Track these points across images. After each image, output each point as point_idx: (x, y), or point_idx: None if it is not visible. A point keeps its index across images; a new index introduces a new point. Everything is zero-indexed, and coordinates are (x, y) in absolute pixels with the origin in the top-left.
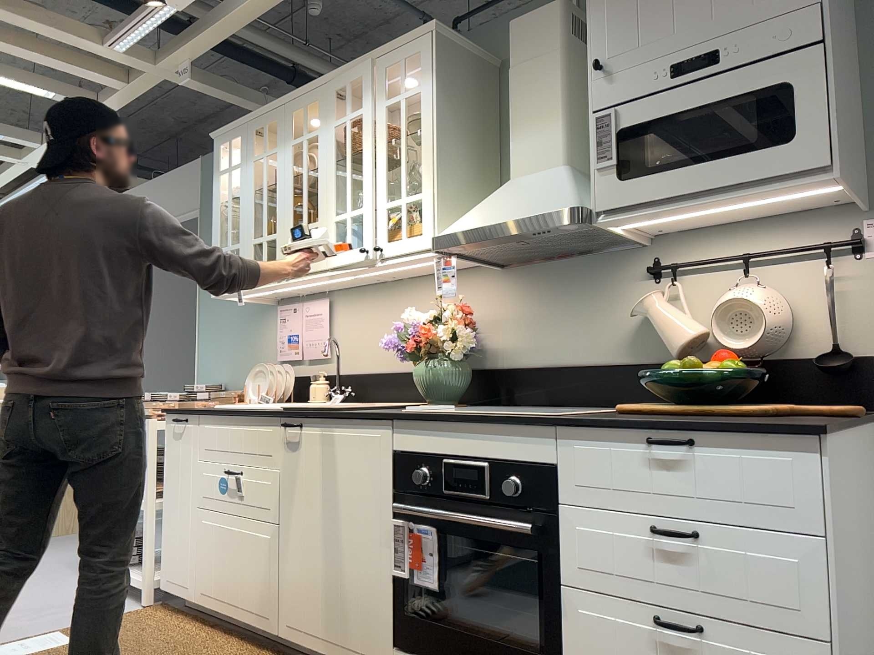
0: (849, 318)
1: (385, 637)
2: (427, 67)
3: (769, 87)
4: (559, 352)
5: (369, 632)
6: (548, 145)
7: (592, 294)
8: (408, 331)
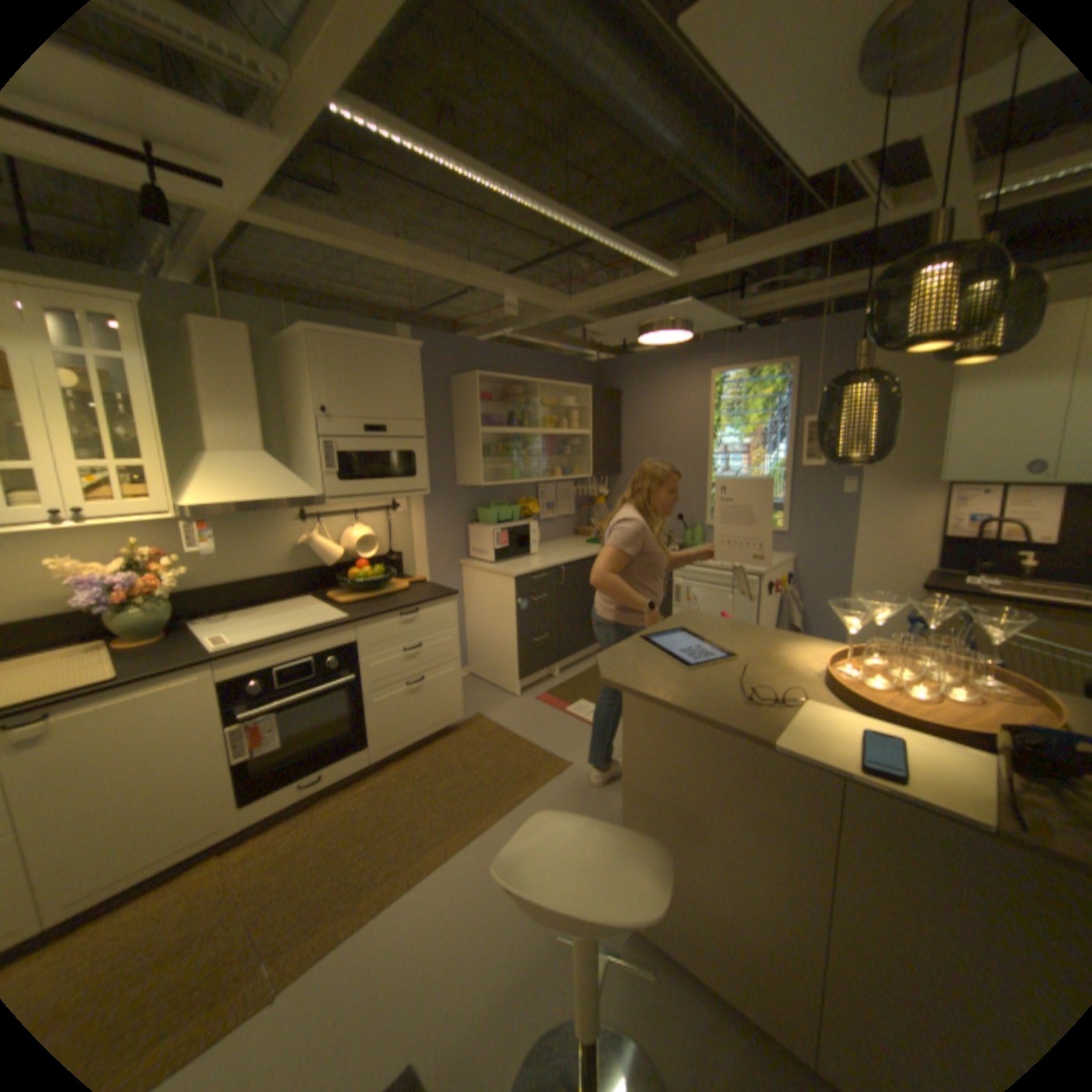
0: (393, 538)
1: (226, 811)
2: (133, 336)
3: (408, 451)
4: (233, 572)
5: (206, 820)
6: (248, 434)
7: (258, 531)
8: (91, 583)
